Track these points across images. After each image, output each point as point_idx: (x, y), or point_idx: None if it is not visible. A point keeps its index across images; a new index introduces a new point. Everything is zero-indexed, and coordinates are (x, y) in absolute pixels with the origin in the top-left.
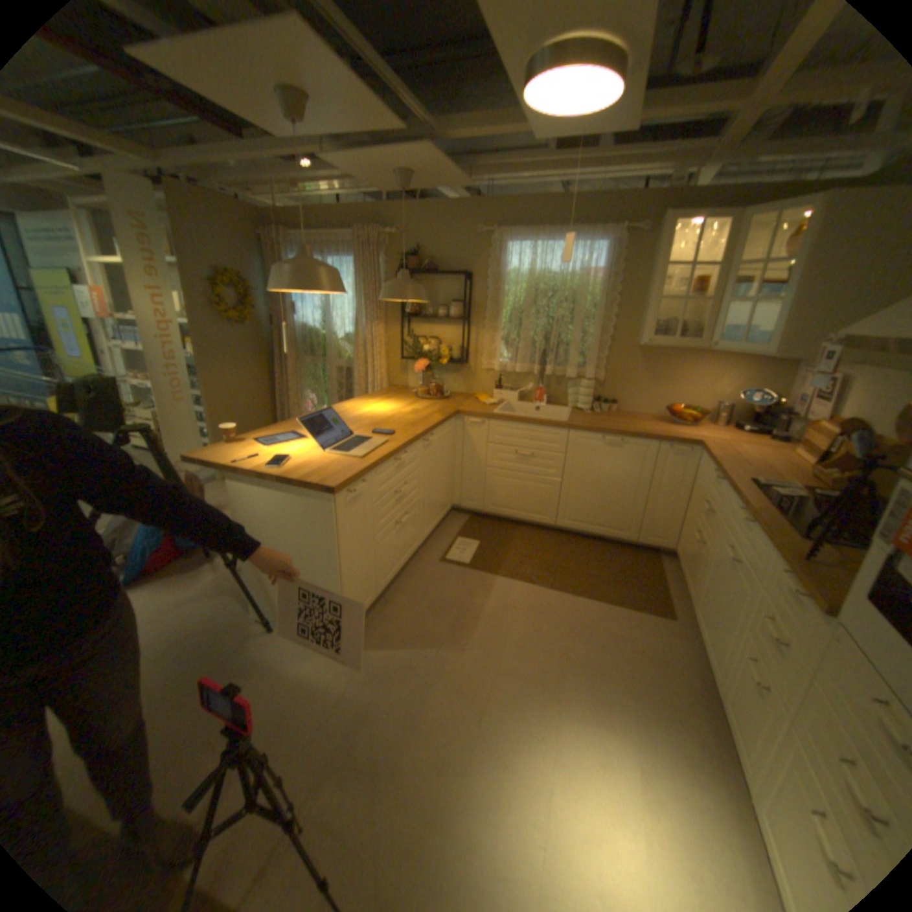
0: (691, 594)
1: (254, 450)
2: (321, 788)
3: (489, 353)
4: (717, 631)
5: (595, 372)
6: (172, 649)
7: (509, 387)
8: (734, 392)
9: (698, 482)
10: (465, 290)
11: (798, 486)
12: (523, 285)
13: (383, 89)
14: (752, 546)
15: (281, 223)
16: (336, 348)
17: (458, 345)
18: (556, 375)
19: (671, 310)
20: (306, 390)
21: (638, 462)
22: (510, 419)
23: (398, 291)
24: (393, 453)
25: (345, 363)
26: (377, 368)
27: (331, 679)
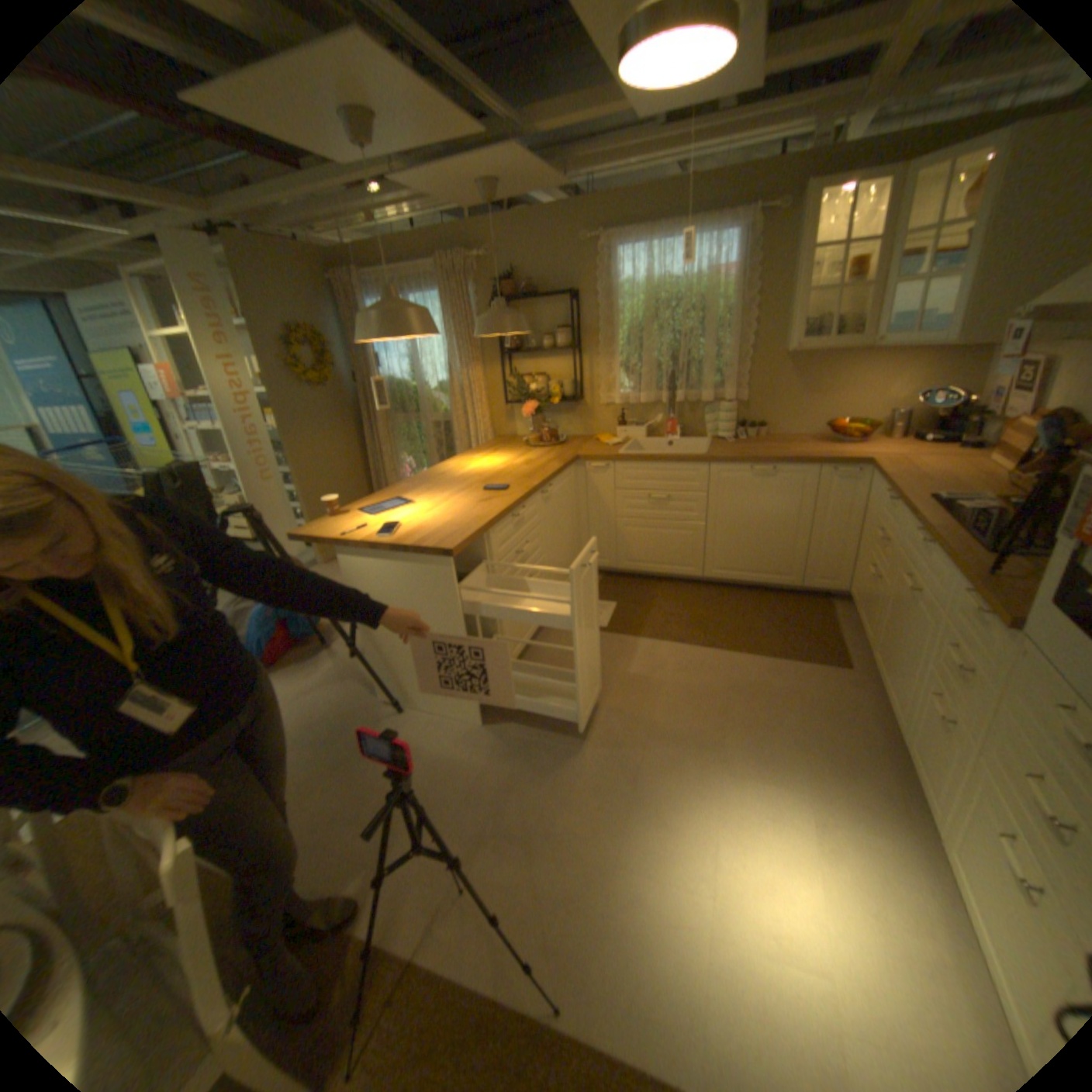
0: (869, 638)
1: (362, 521)
2: (476, 854)
3: (608, 384)
4: (899, 673)
5: (737, 391)
6: (305, 735)
7: (634, 421)
8: (912, 395)
9: (870, 508)
10: (572, 312)
11: (989, 496)
12: (641, 297)
13: (454, 85)
14: (932, 570)
15: (352, 262)
16: (431, 400)
17: (570, 379)
18: (690, 401)
19: (825, 303)
20: (403, 452)
21: (796, 492)
22: (639, 459)
23: (495, 325)
24: (510, 508)
25: (443, 416)
26: (480, 418)
27: (471, 753)
